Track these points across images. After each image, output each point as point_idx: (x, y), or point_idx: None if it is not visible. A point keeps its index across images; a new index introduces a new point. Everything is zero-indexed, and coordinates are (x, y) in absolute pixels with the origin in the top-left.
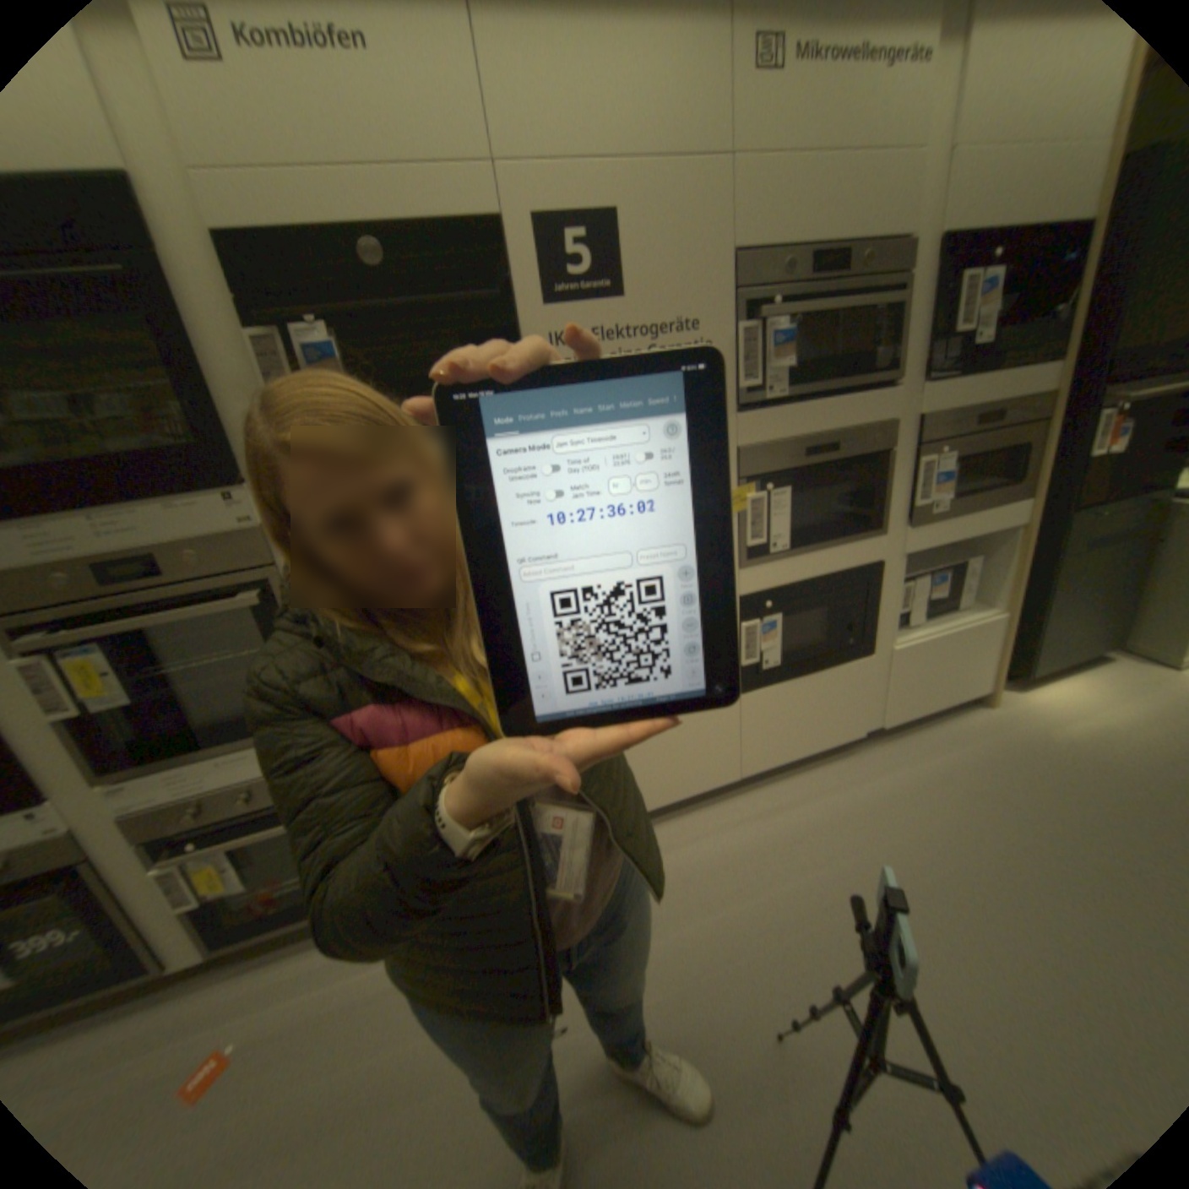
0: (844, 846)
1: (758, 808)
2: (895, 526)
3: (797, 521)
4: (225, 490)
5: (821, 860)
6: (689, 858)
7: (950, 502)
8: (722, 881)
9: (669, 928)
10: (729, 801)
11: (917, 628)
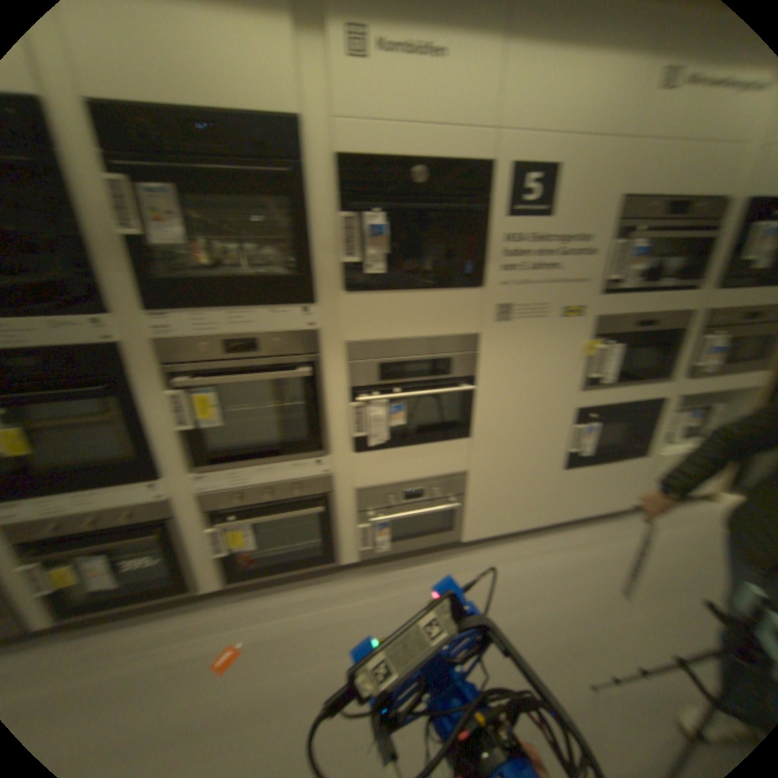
0: (625, 577)
1: (563, 545)
2: (682, 377)
3: (624, 366)
4: (311, 305)
5: (610, 584)
6: (521, 570)
7: (720, 366)
8: (545, 587)
9: (514, 611)
10: (544, 538)
11: (678, 444)
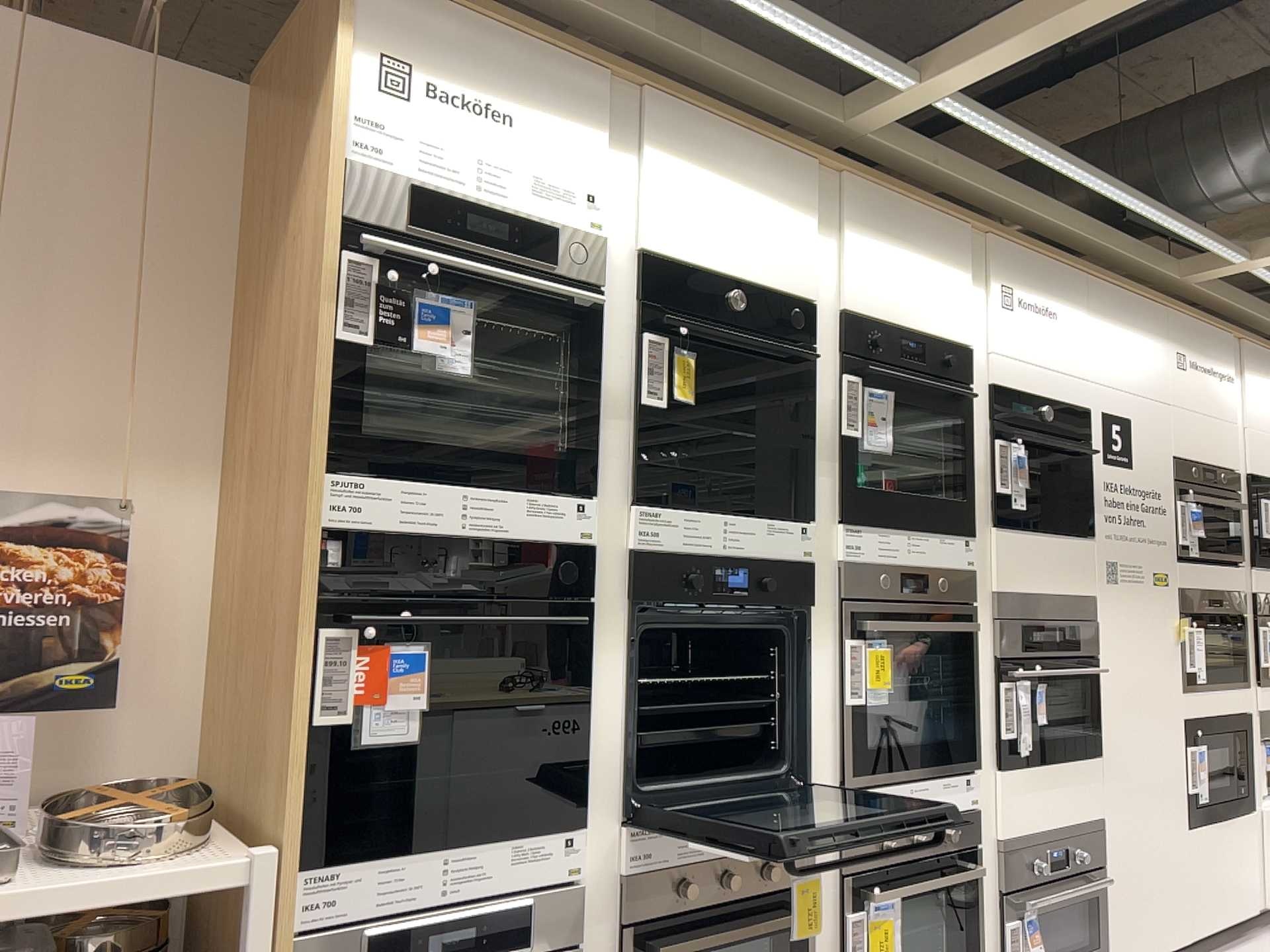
0: None
1: None
2: (1249, 681)
3: (1204, 658)
4: (968, 538)
5: None
6: None
7: None
8: None
9: None
10: None
11: (1266, 796)
